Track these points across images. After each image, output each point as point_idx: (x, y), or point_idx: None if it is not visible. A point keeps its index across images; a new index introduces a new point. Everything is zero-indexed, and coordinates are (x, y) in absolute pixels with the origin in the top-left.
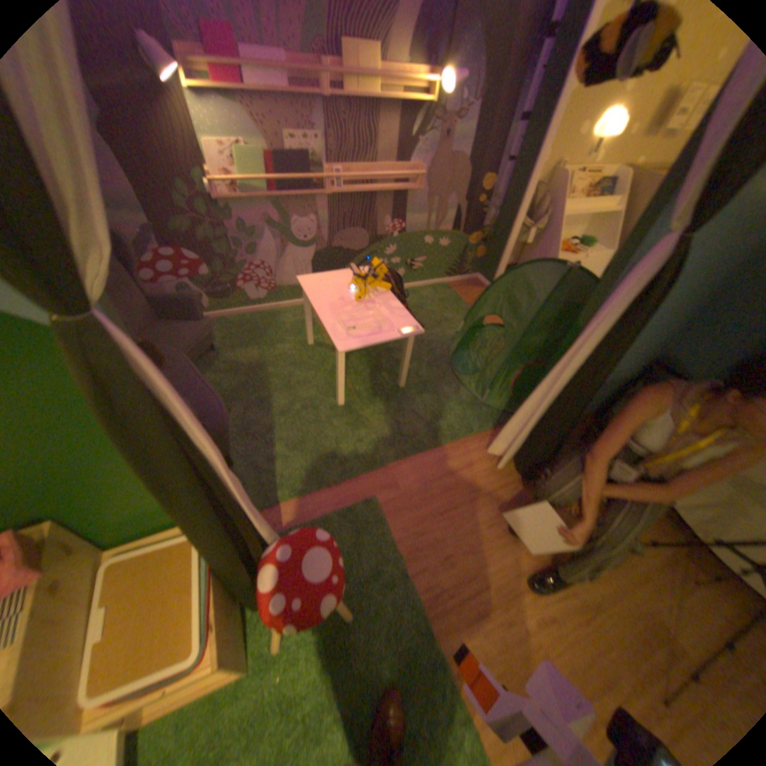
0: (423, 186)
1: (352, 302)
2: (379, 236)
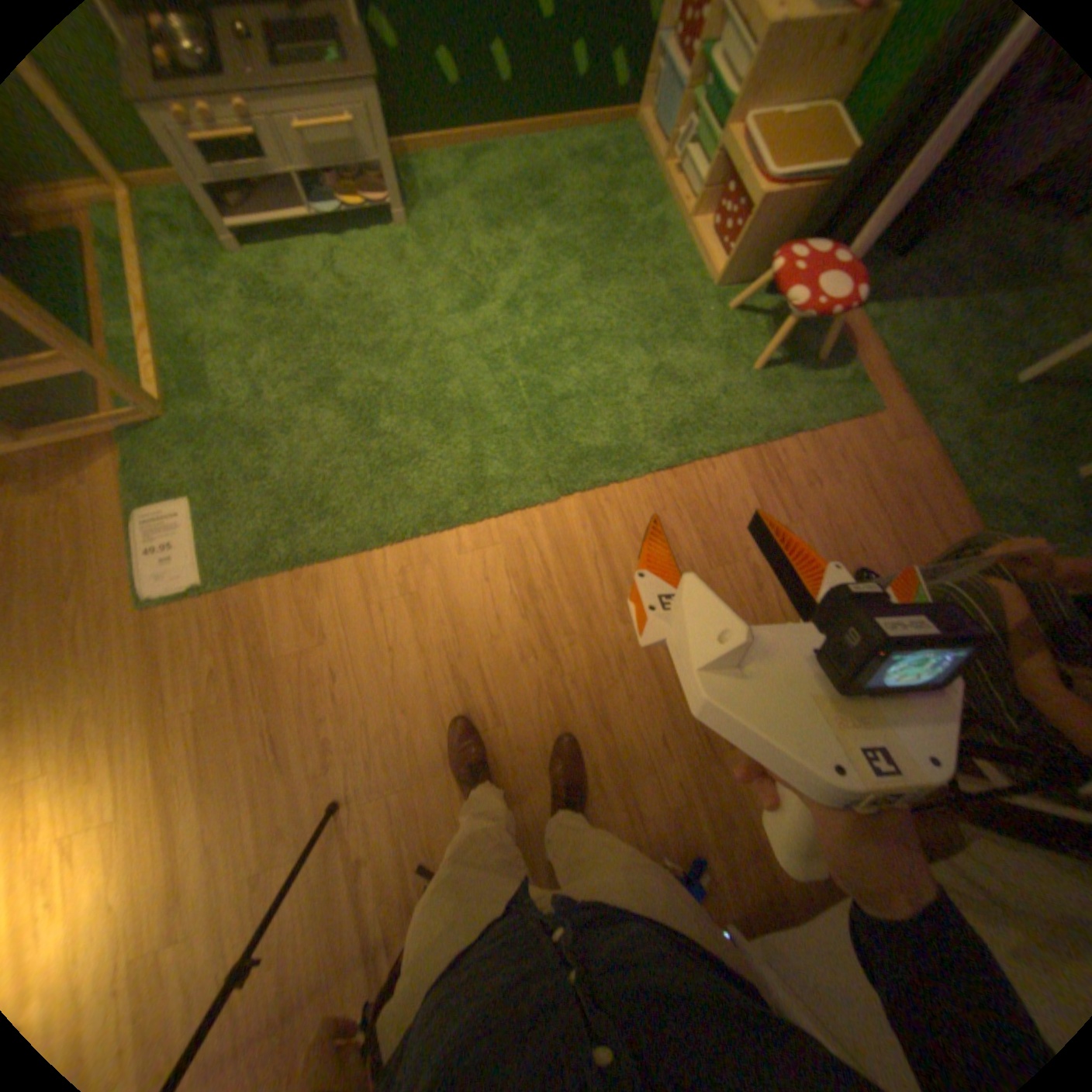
0: None
1: None
2: None
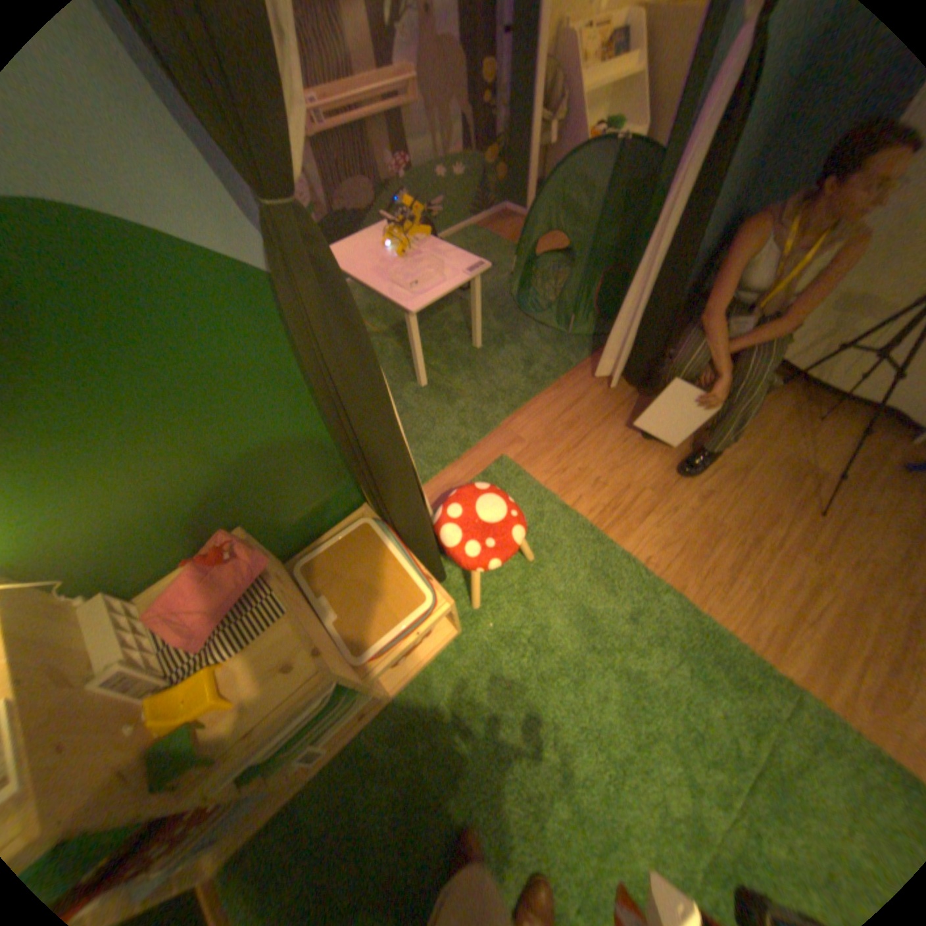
0: (415, 96)
1: (396, 260)
2: (383, 182)
